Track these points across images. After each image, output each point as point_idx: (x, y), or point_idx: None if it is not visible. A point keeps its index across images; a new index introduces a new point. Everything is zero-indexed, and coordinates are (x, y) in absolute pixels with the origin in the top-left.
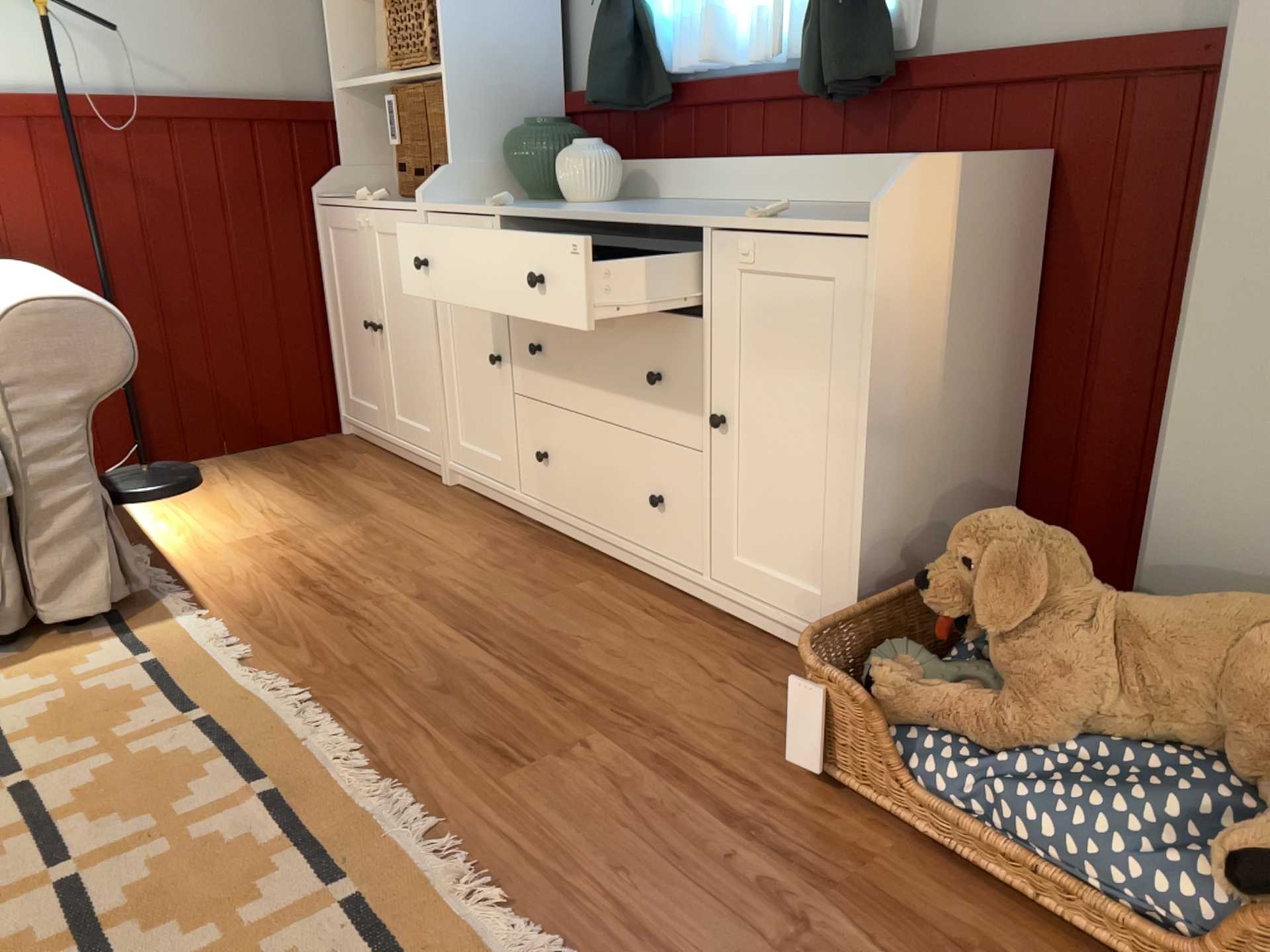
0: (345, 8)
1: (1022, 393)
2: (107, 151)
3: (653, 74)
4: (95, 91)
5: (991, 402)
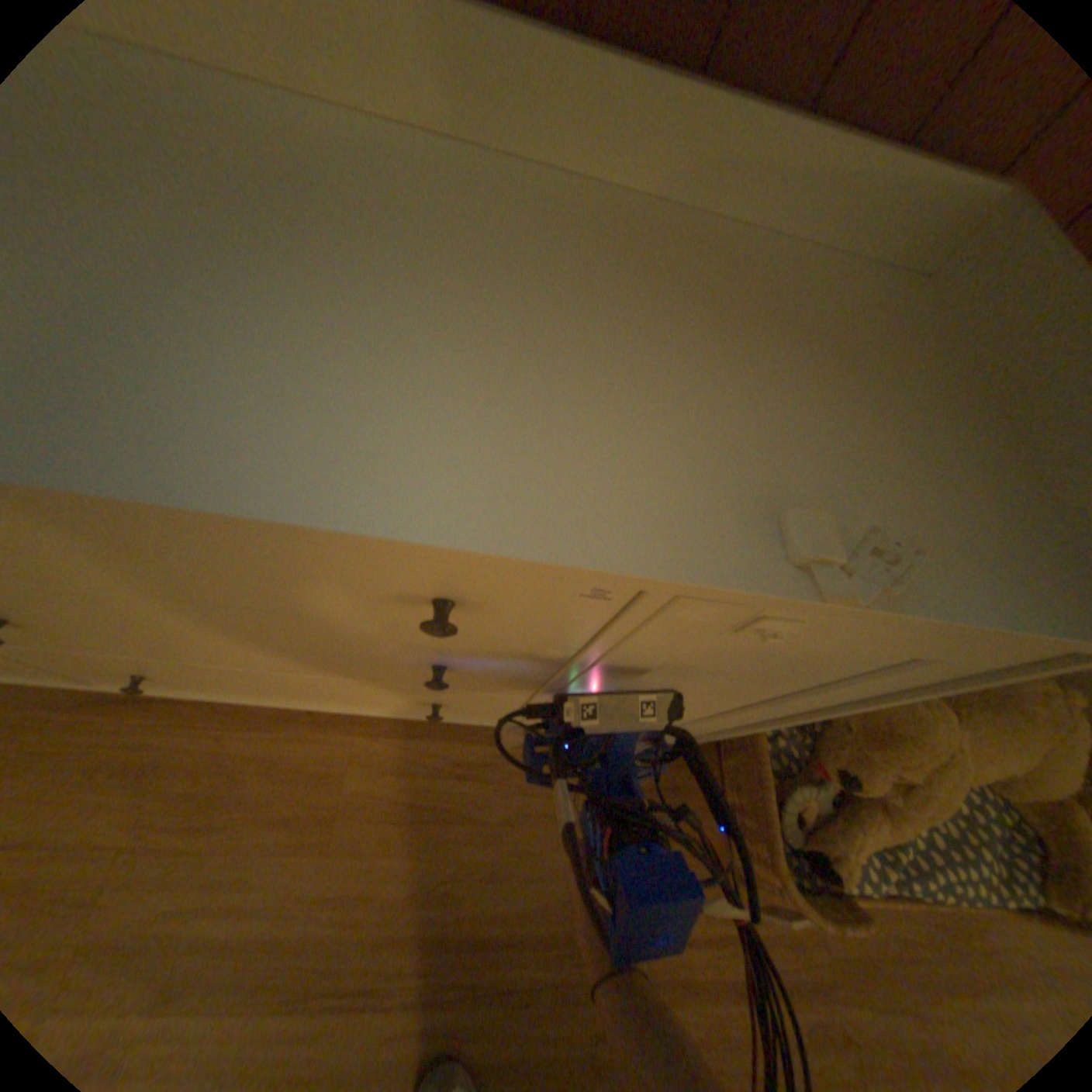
0: None
1: None
2: None
3: None
4: None
5: None
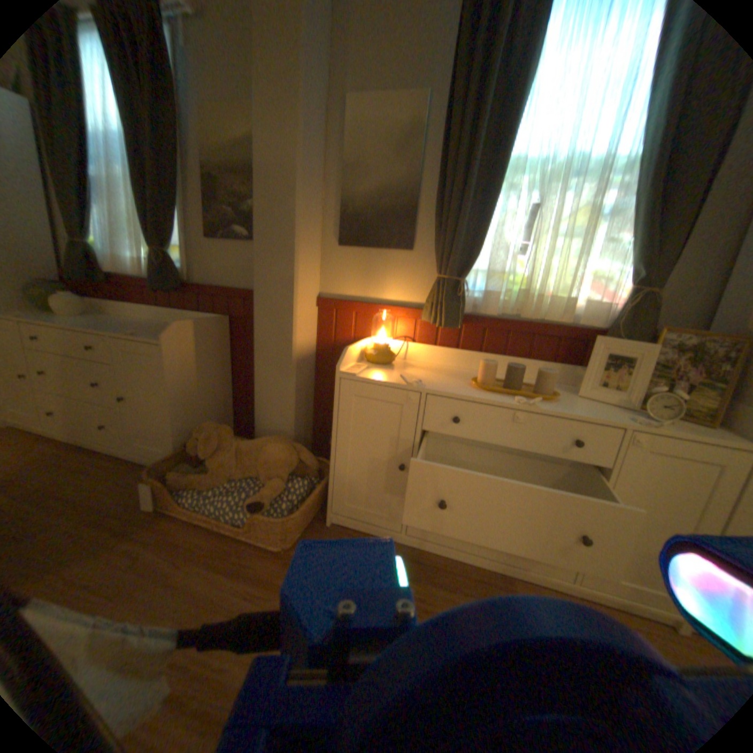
0: None
1: (231, 382)
2: None
3: (96, 270)
4: None
5: (220, 387)
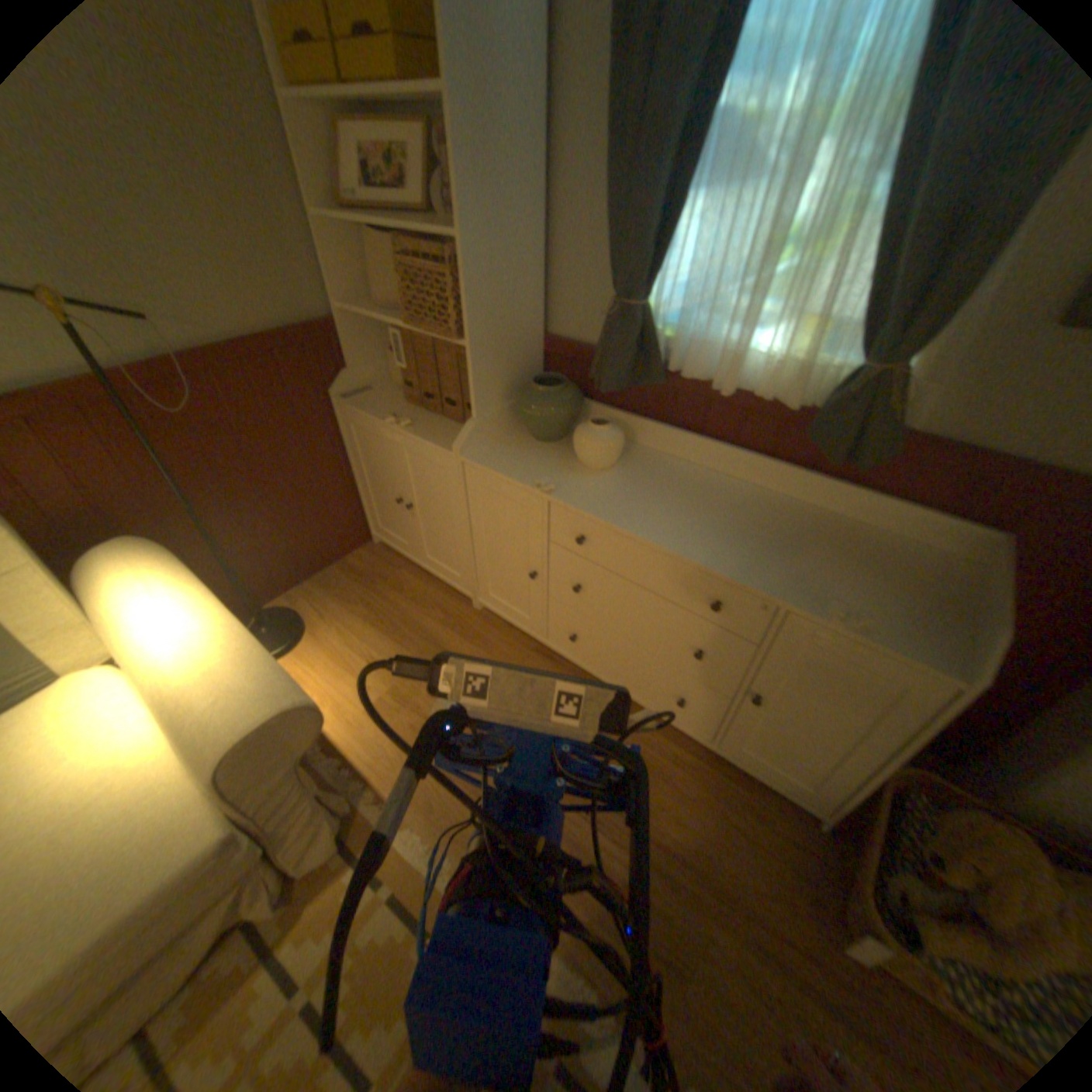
0: (332, 227)
1: None
2: (157, 405)
3: (652, 362)
4: (128, 354)
5: None
